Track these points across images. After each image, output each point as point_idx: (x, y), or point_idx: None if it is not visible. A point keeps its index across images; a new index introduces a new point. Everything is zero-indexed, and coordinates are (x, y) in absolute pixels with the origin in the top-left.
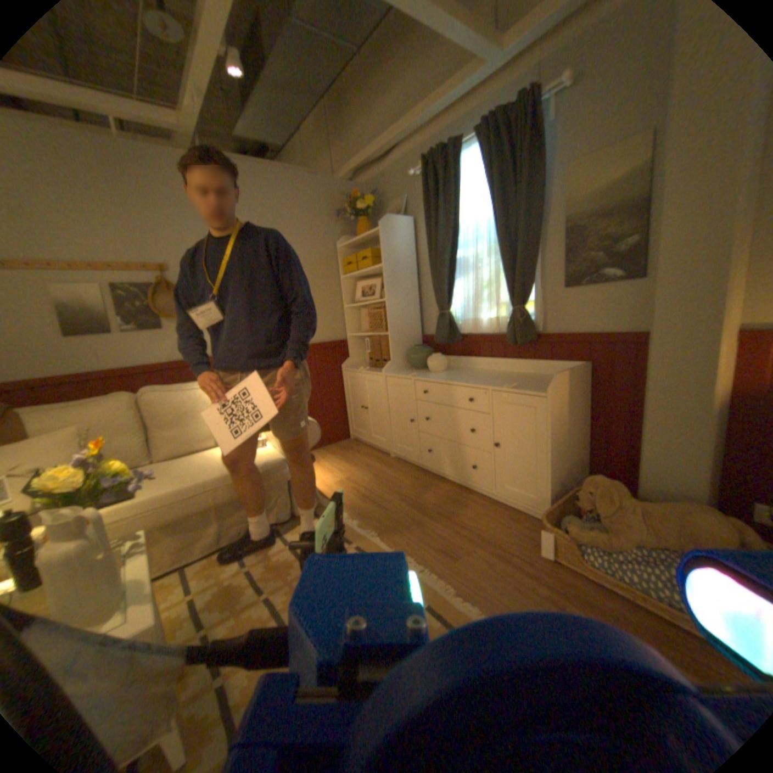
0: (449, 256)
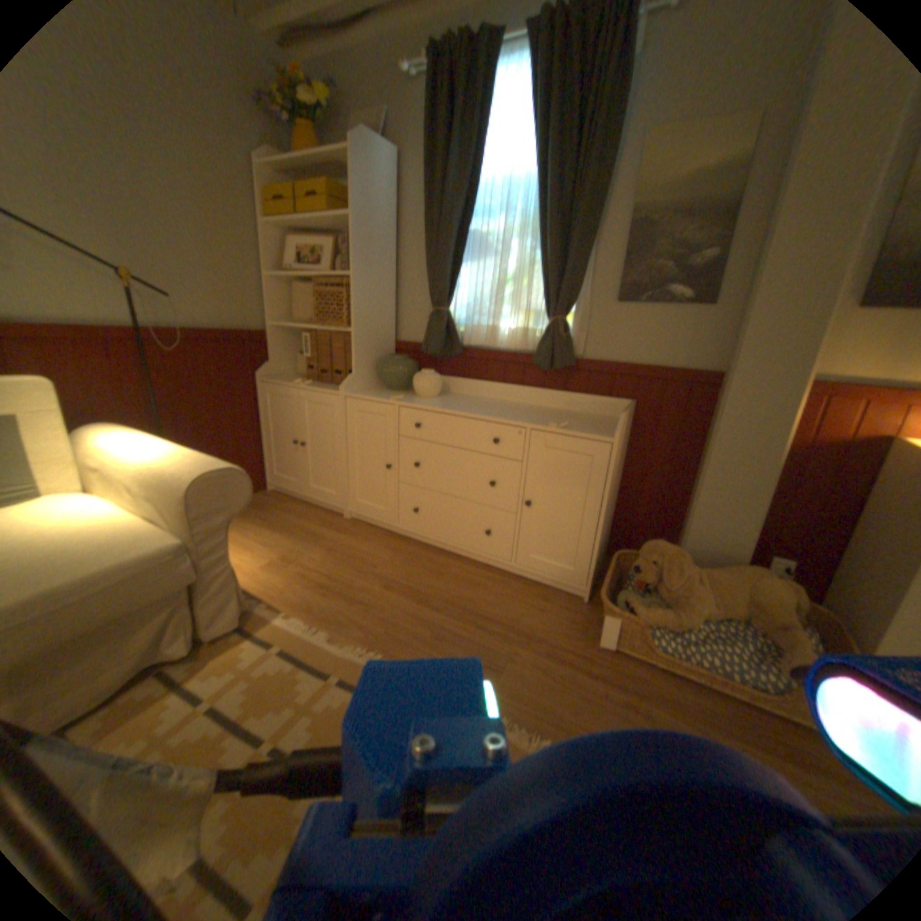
0: (459, 224)
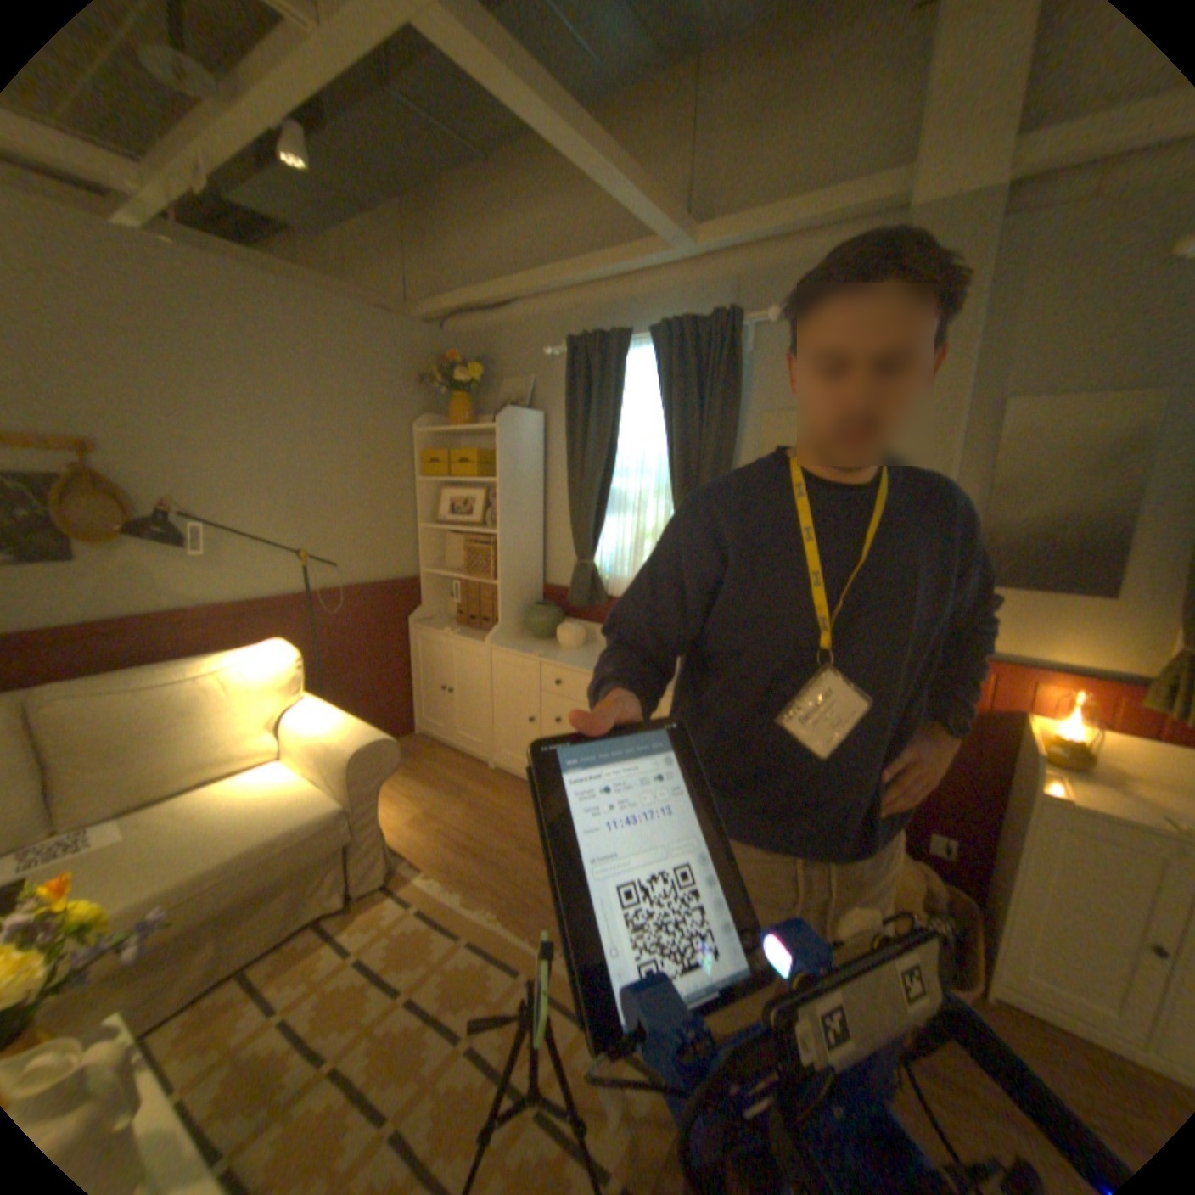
0: (597, 488)
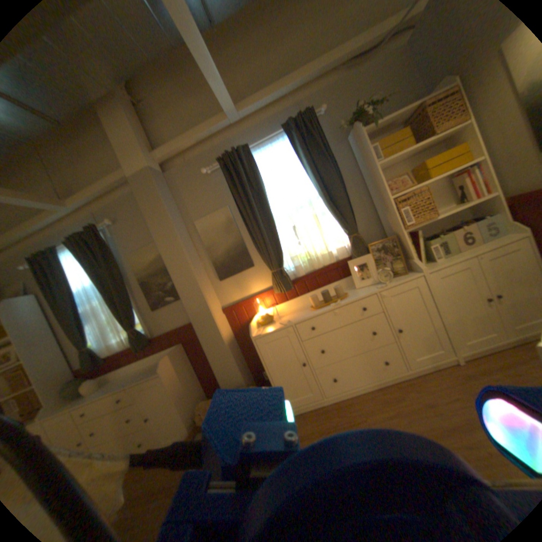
0: (70, 314)
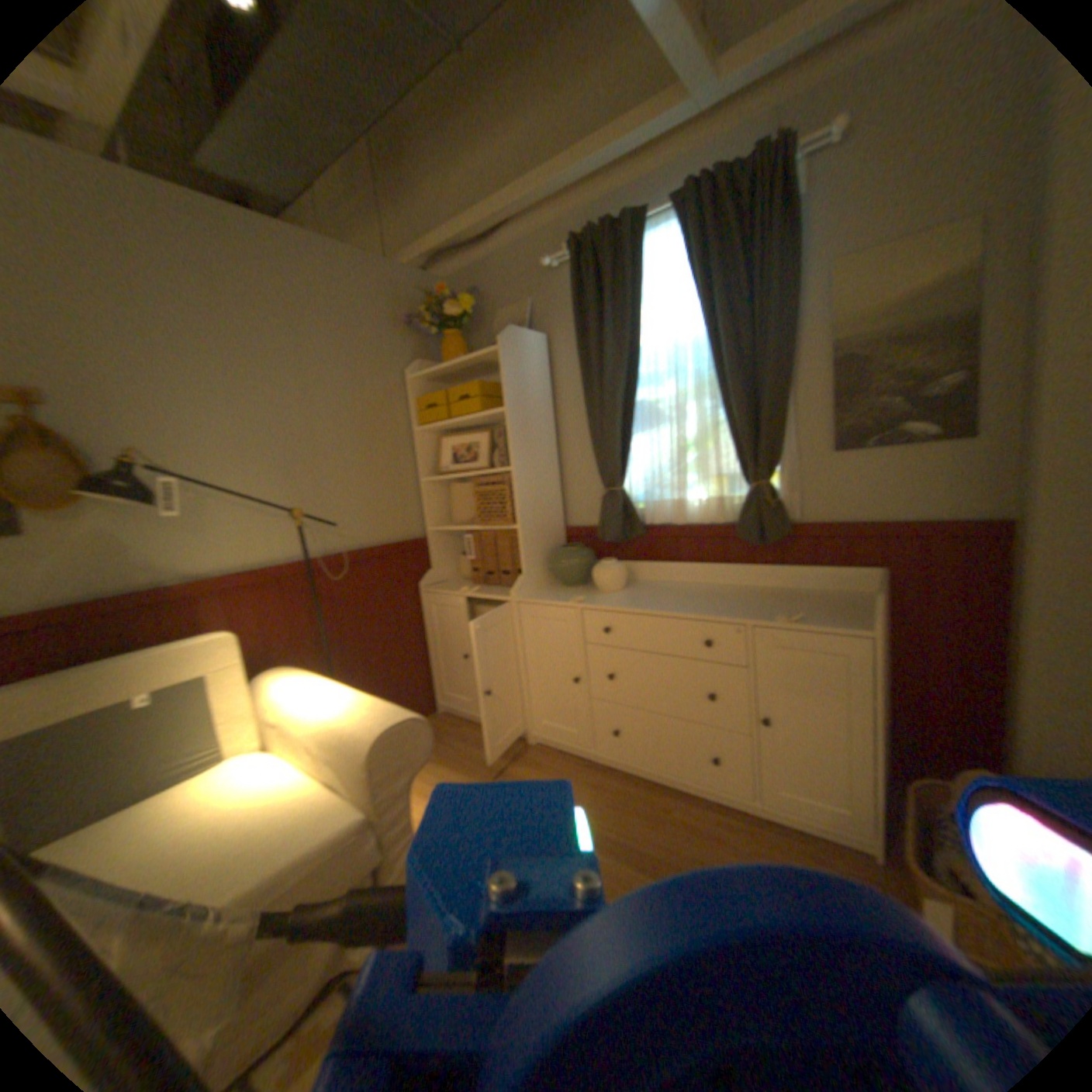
0: (624, 398)
